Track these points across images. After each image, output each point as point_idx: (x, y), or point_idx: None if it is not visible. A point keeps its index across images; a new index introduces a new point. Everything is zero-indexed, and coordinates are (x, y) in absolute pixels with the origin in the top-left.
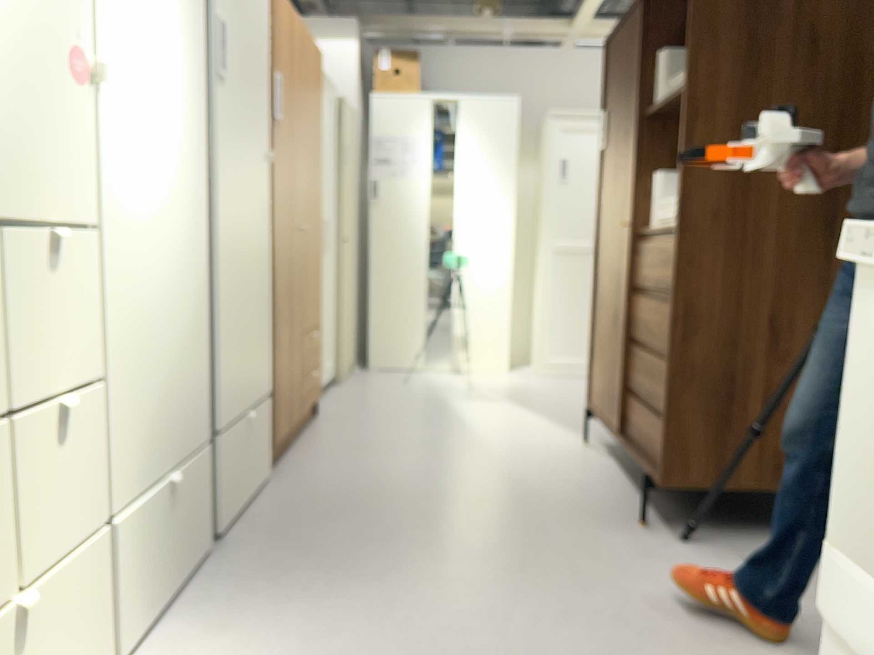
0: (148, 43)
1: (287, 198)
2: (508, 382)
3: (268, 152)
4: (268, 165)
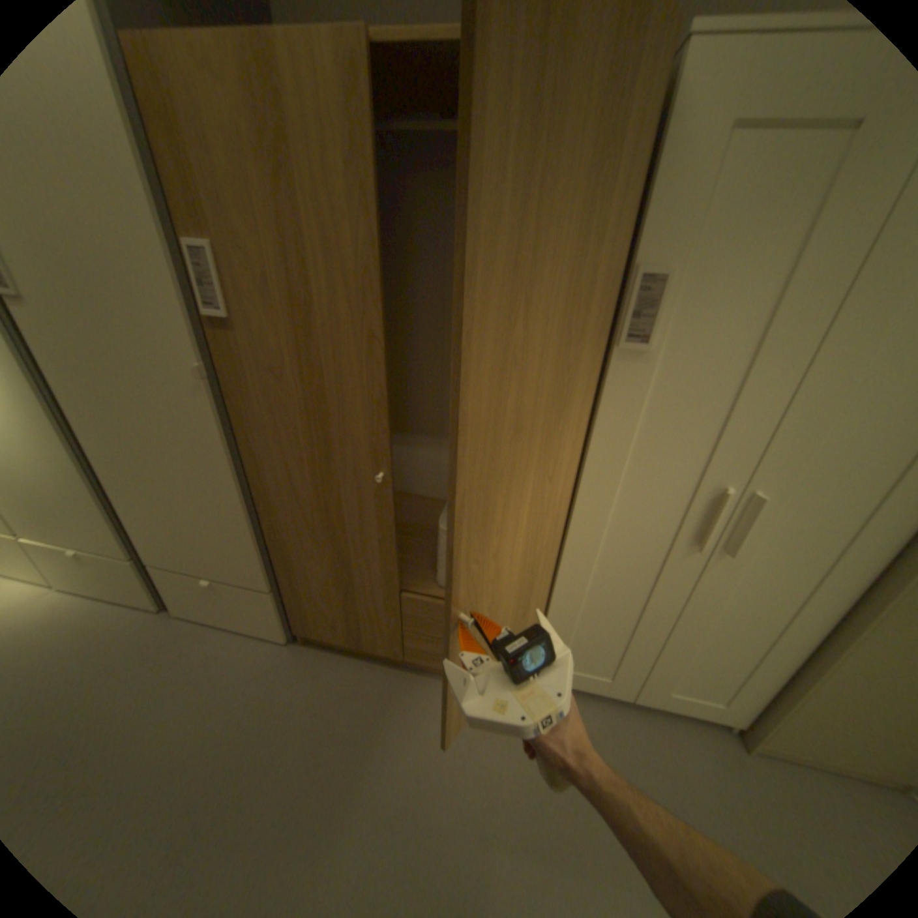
0: None
1: (302, 429)
2: None
3: (197, 366)
4: (203, 382)
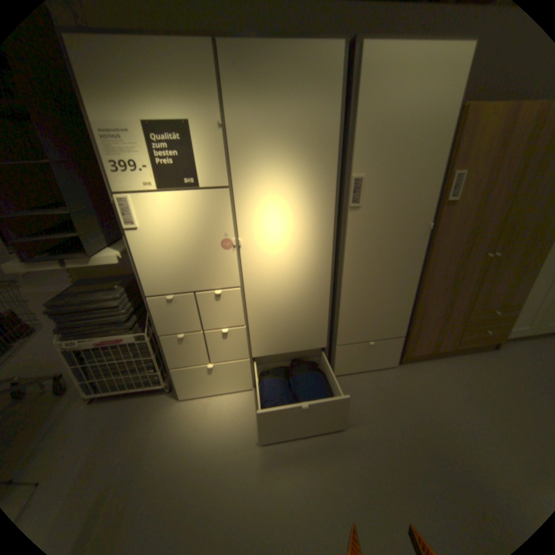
0: (281, 218)
1: (464, 242)
2: None
3: (431, 224)
4: (430, 231)
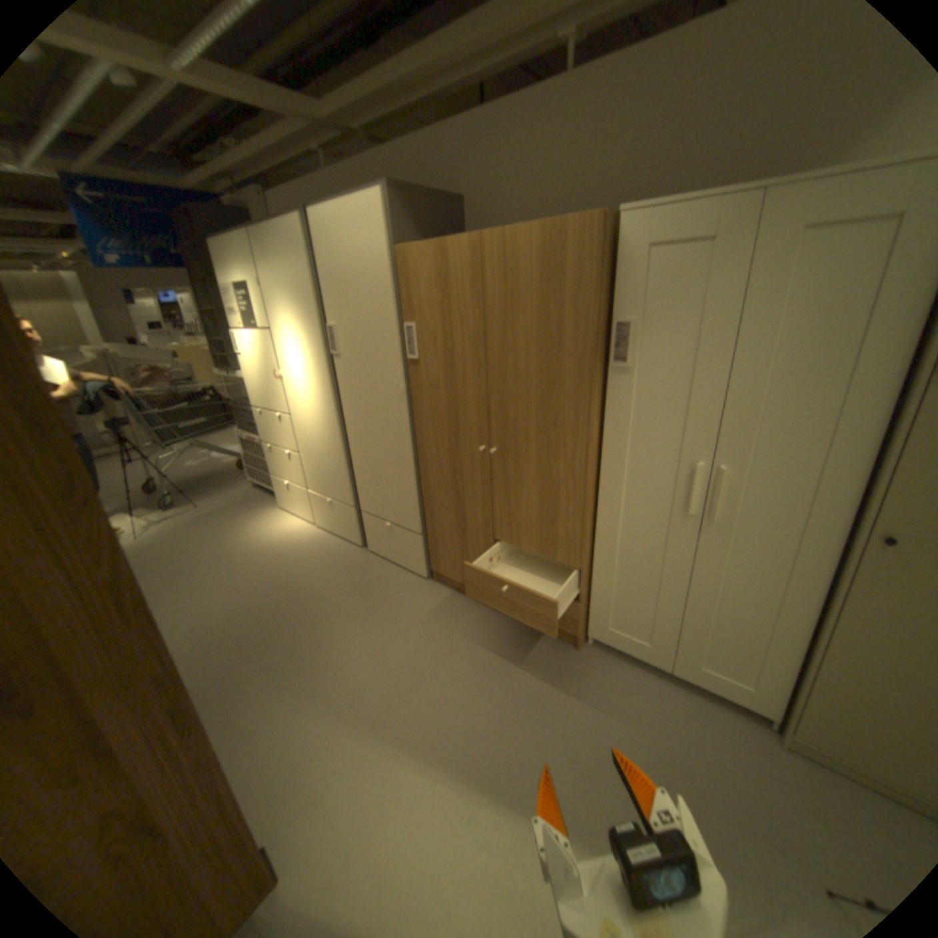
0: (298, 359)
1: (446, 420)
2: None
3: (403, 386)
4: (404, 395)
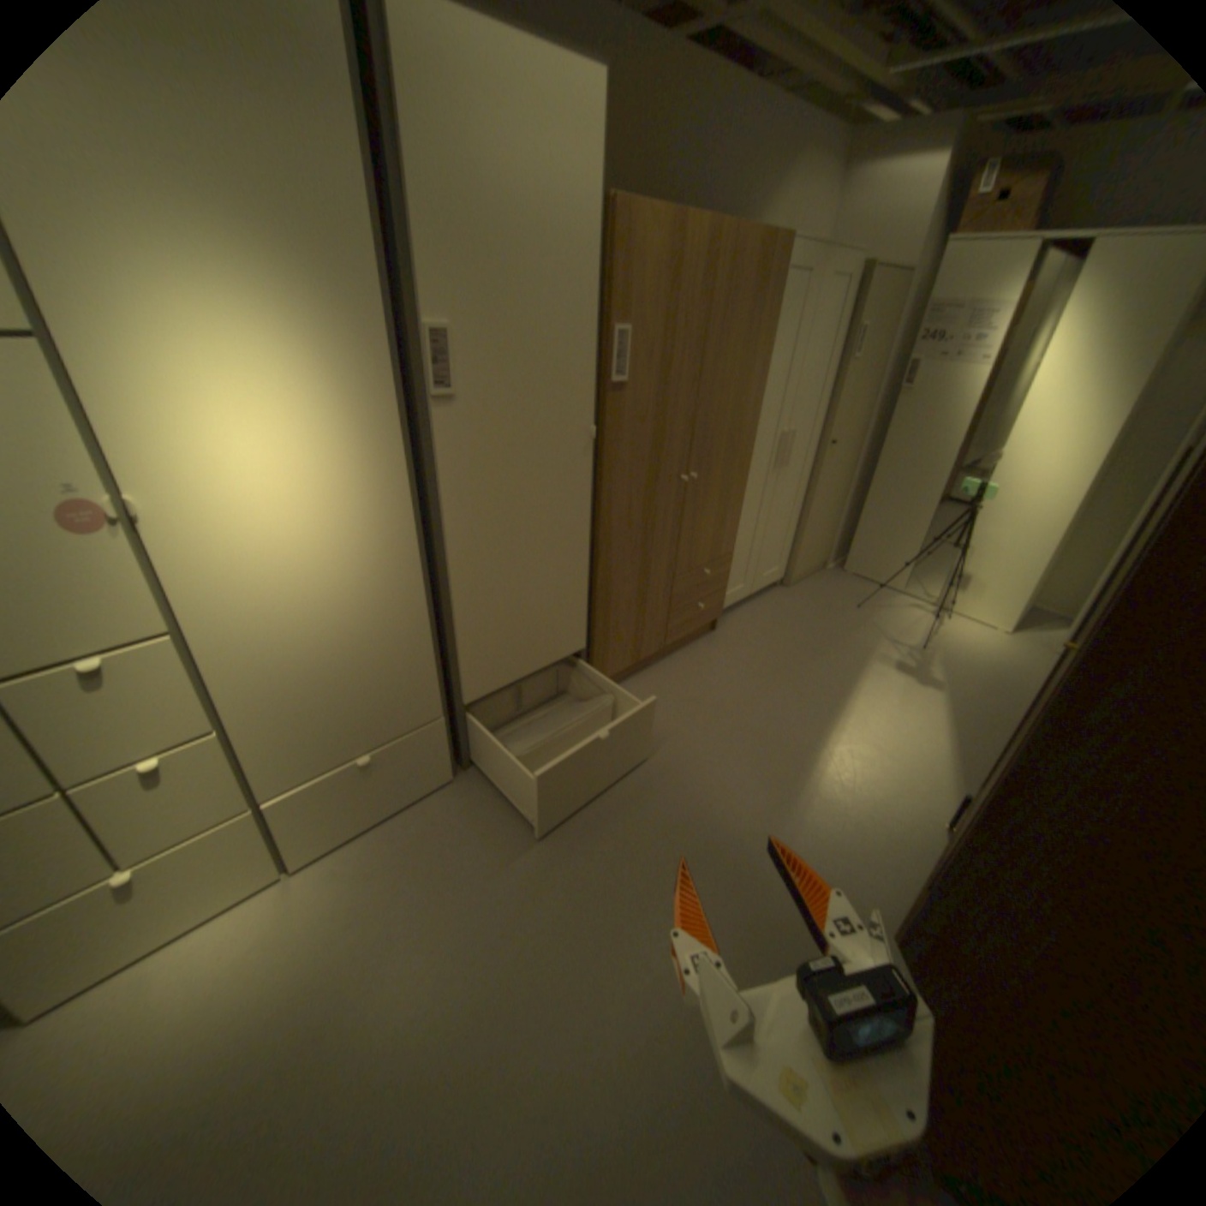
0: (257, 429)
1: (647, 460)
2: (990, 650)
3: (592, 428)
4: (592, 442)
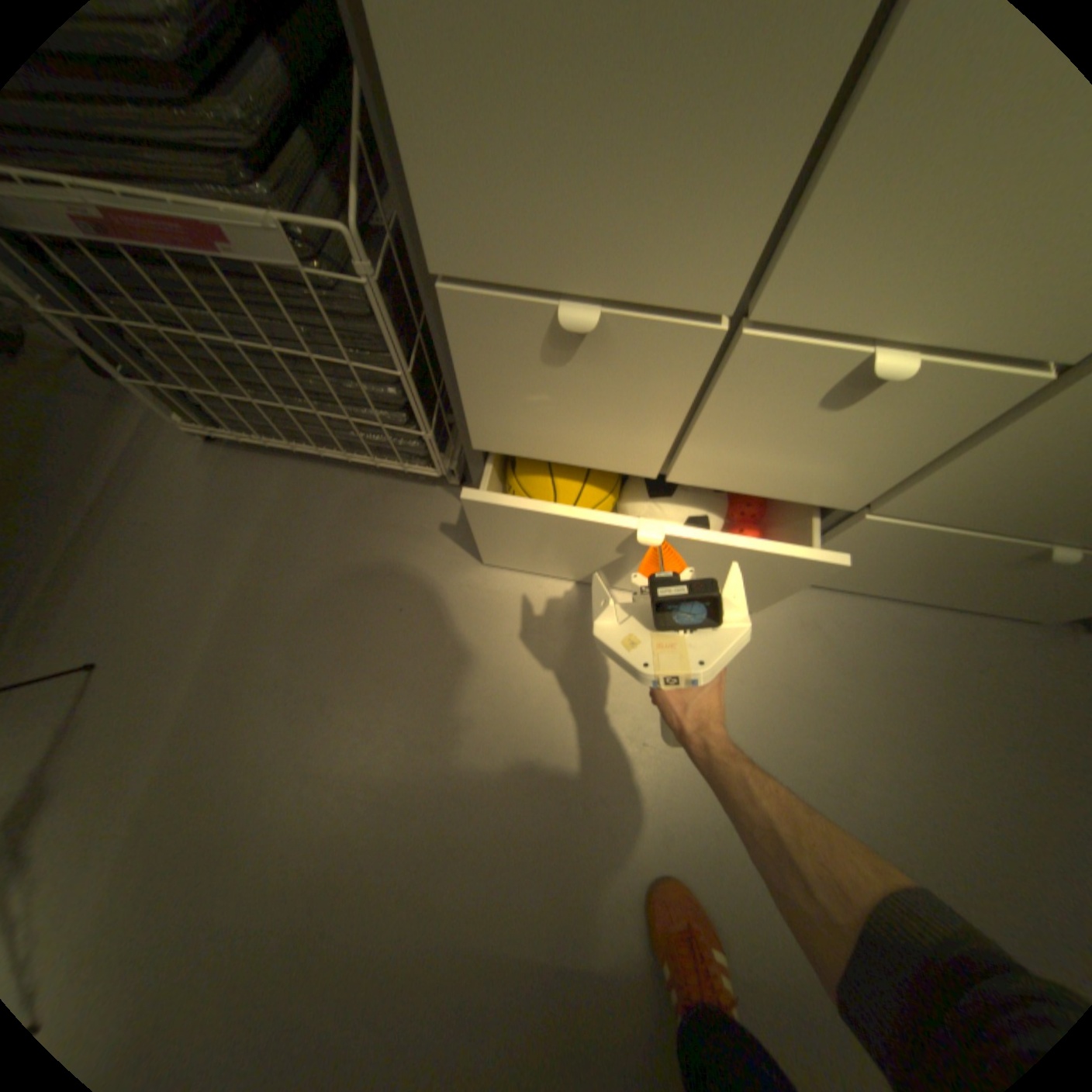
0: None
1: None
2: None
3: None
4: None
